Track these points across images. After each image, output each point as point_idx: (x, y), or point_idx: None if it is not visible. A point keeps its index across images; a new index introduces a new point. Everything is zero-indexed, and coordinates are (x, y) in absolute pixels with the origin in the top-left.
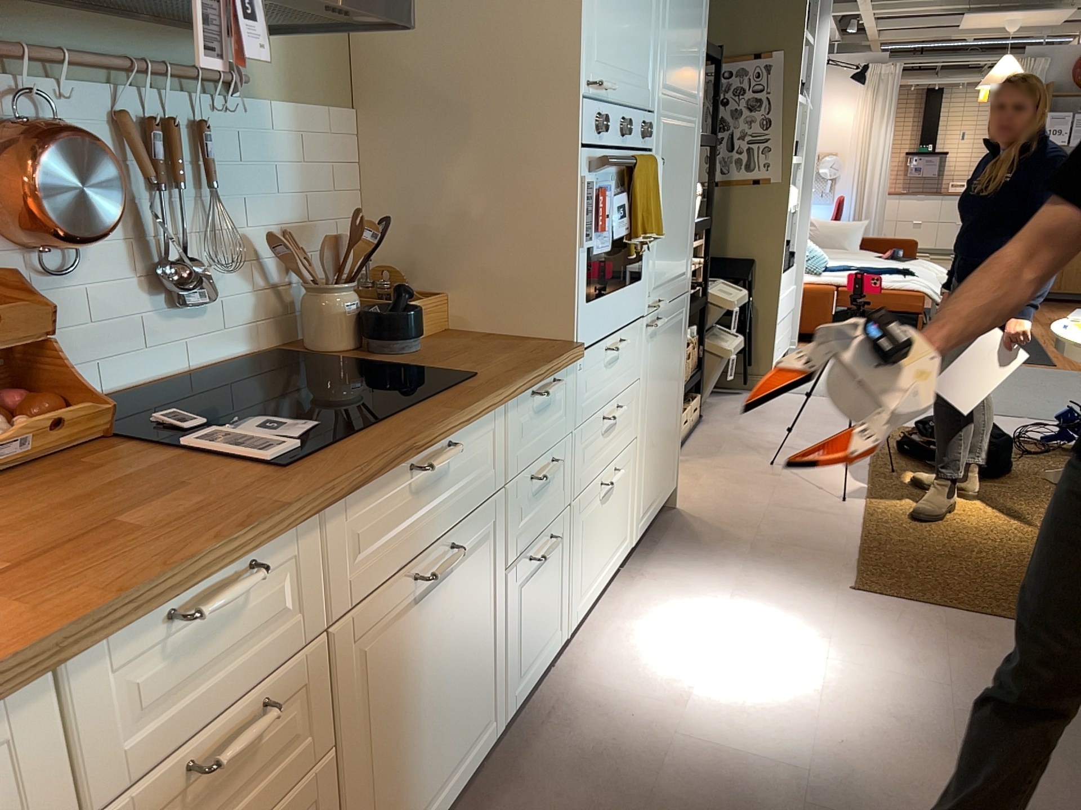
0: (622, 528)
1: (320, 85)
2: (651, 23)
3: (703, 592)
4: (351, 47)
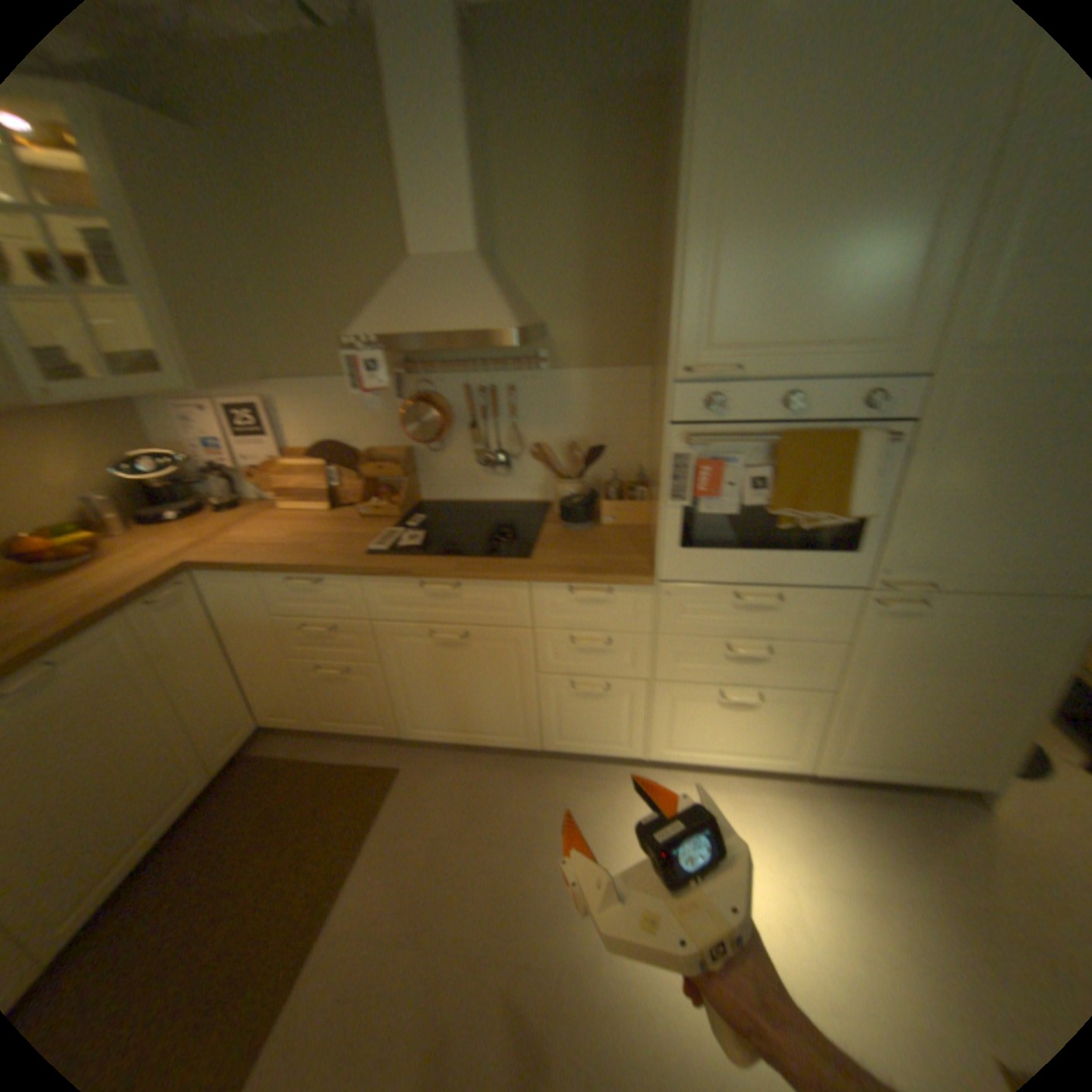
0: (781, 749)
1: (618, 353)
2: (922, 264)
3: (826, 863)
4: (655, 322)
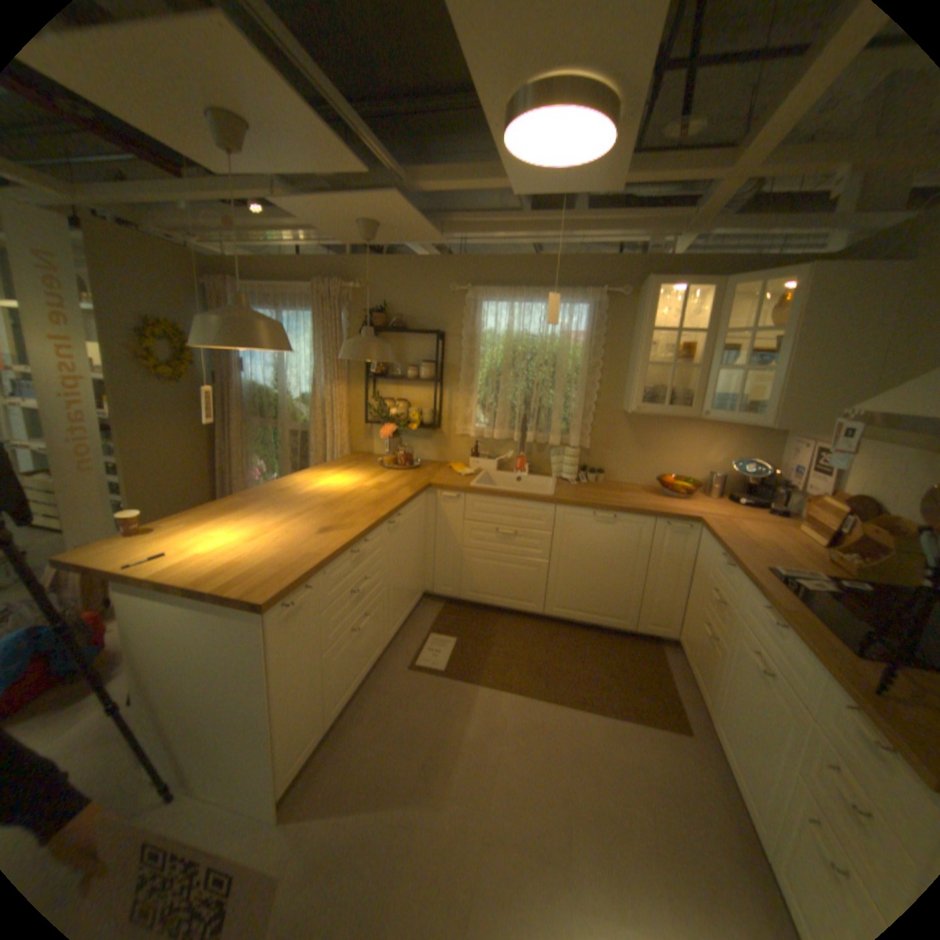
0: None
1: None
2: None
3: None
4: None
